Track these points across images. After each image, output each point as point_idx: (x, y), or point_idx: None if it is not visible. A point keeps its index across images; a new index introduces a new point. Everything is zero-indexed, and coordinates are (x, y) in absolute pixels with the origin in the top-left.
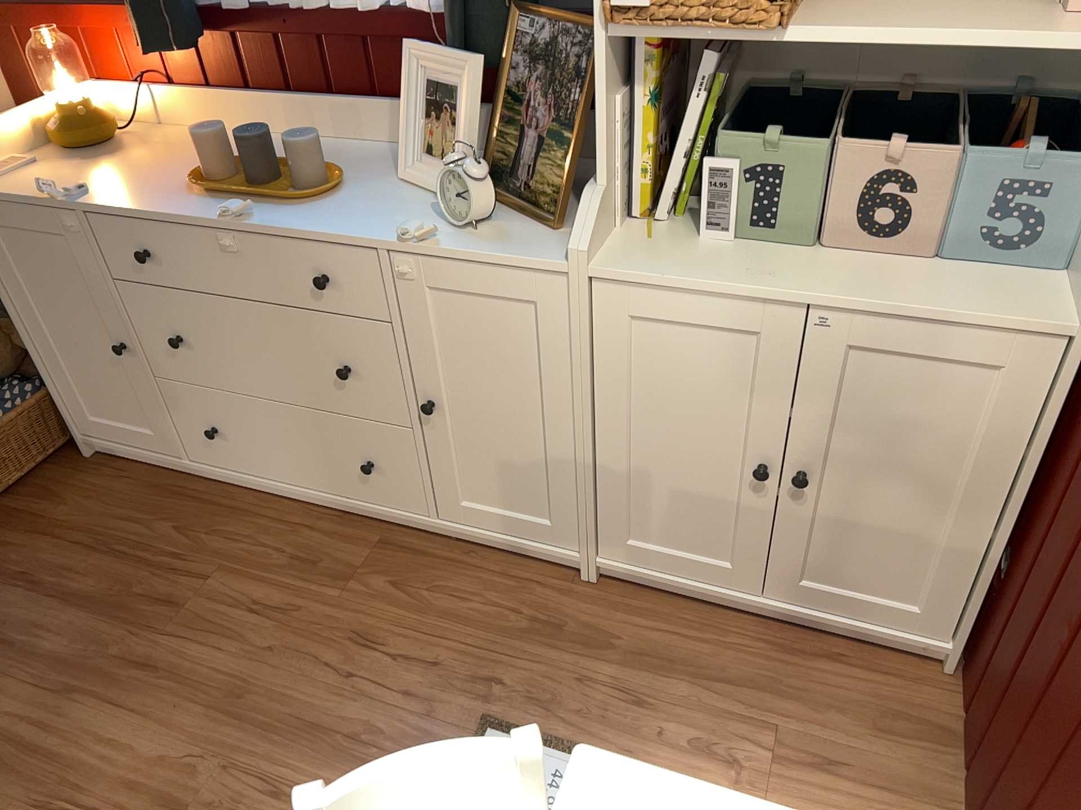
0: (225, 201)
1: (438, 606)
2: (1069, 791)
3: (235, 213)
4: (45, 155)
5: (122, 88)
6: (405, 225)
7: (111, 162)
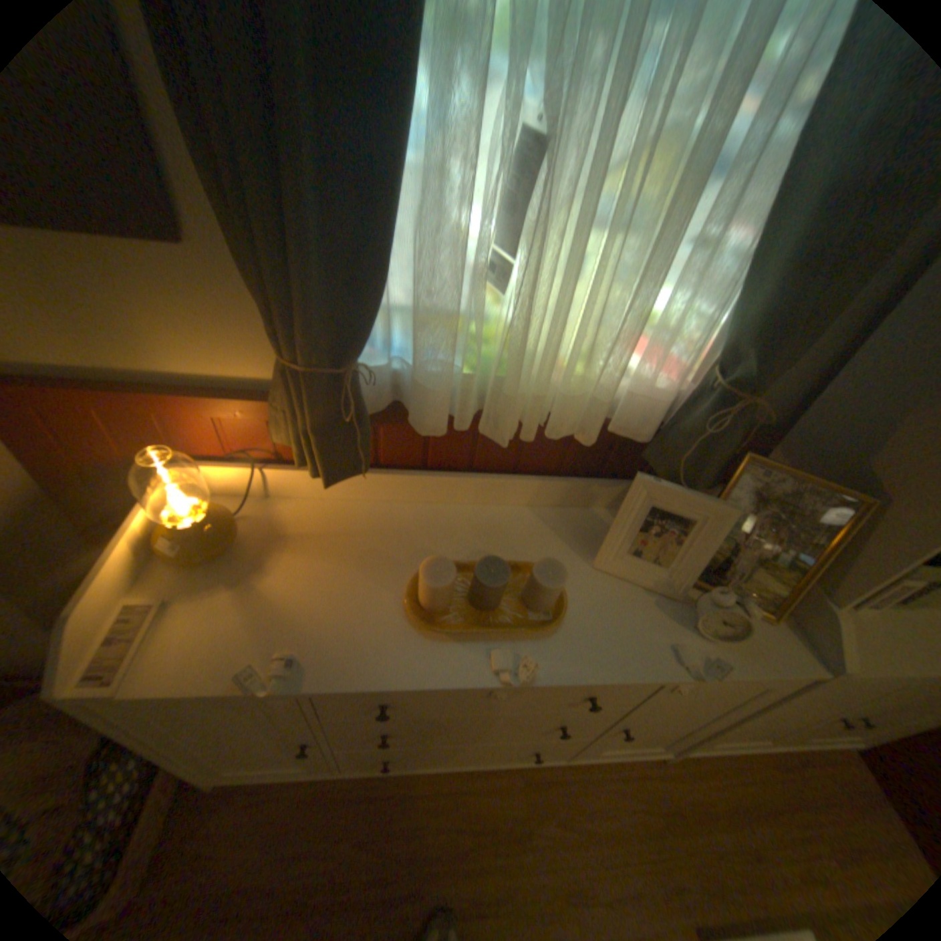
0: (473, 643)
1: (602, 834)
2: None
3: (528, 683)
4: (143, 568)
5: (227, 474)
6: (688, 661)
7: (266, 582)
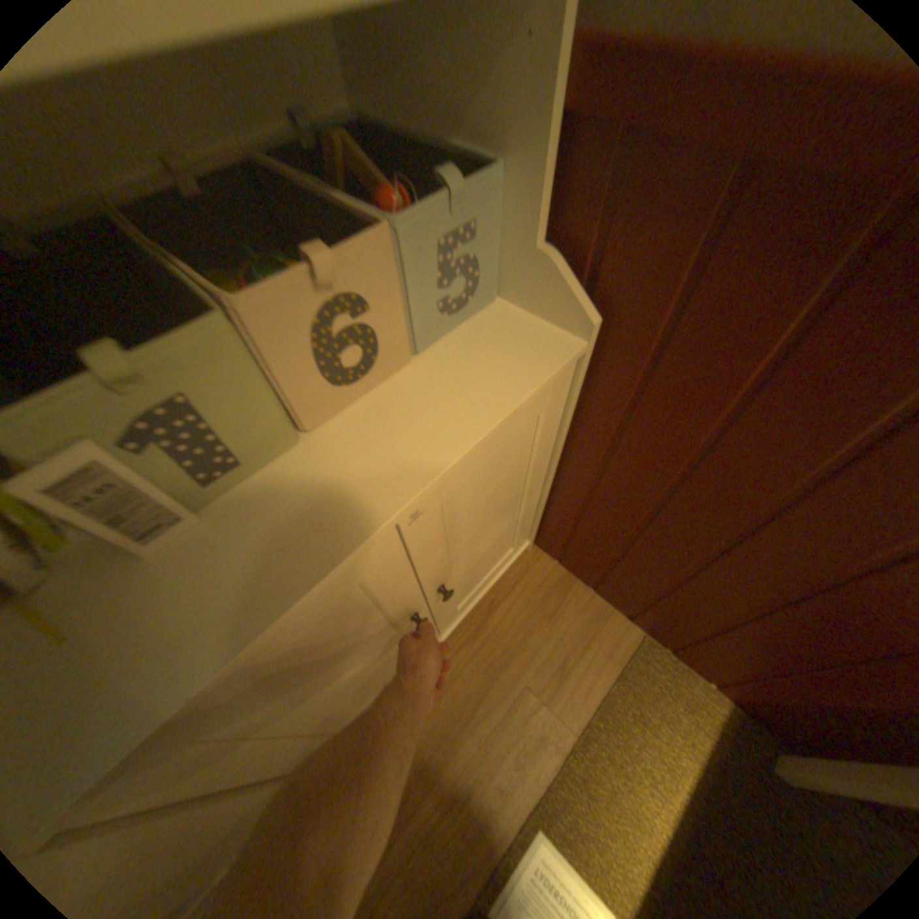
0: None
1: None
2: (790, 626)
3: None
4: None
5: None
6: None
7: None
